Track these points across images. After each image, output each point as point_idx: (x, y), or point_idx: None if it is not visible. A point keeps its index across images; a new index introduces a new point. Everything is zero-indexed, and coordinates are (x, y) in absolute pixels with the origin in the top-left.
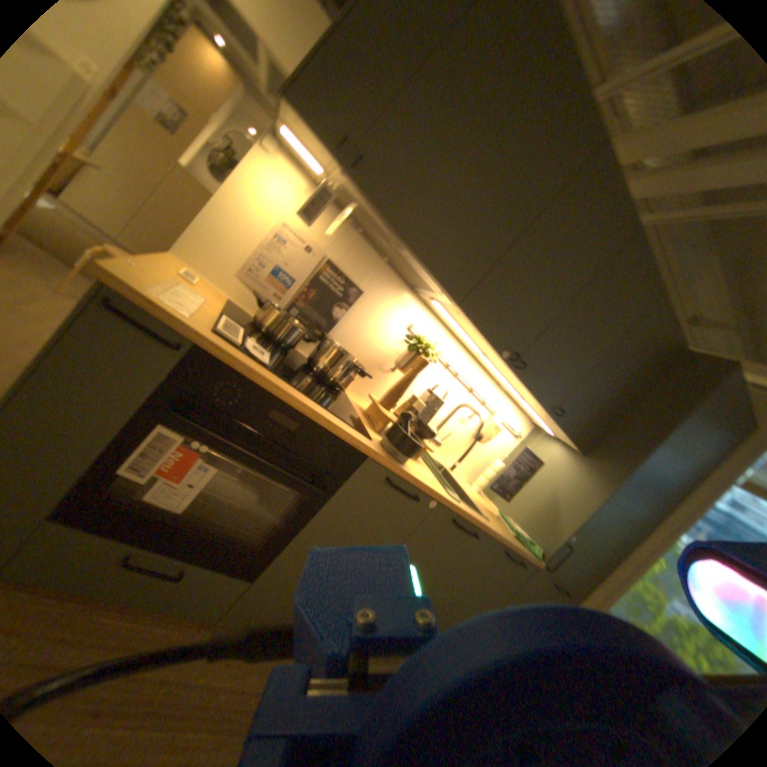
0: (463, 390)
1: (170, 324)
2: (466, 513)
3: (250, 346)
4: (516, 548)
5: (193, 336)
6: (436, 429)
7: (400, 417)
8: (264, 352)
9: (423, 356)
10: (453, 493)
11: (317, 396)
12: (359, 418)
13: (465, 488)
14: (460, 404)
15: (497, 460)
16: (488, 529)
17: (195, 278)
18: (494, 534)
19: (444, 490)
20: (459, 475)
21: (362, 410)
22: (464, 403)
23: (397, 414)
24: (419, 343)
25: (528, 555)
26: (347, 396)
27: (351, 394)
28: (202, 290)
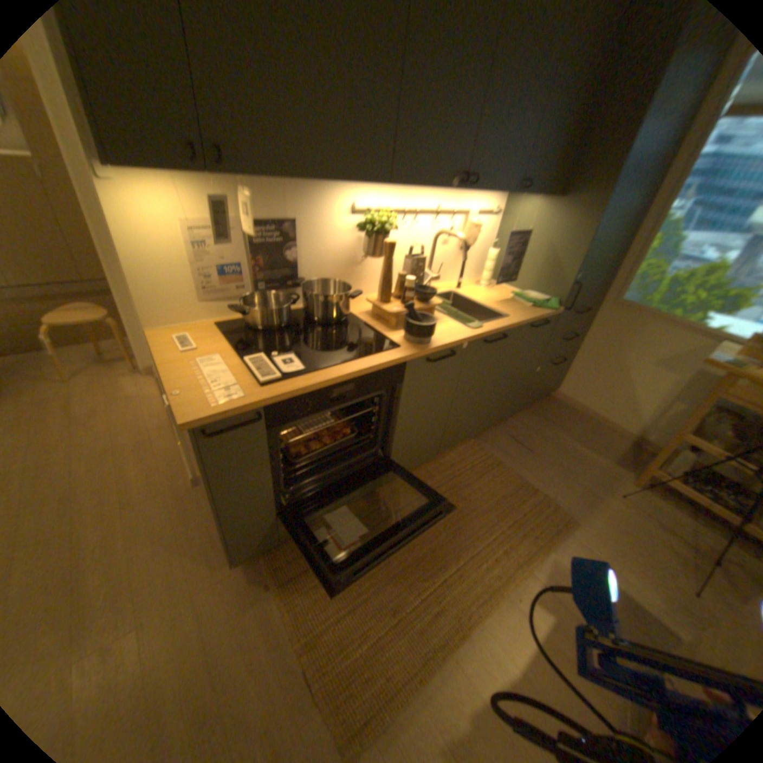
0: (431, 214)
1: (245, 409)
2: (492, 330)
3: (281, 361)
4: (539, 318)
5: (262, 403)
6: (430, 269)
7: (402, 294)
8: (291, 355)
9: (385, 229)
10: (475, 323)
11: (346, 350)
12: (378, 329)
13: (479, 298)
14: (438, 236)
15: (492, 252)
16: (513, 326)
17: (184, 332)
18: (518, 325)
19: (468, 329)
20: (467, 284)
21: (372, 314)
22: (441, 233)
23: (396, 288)
24: (376, 227)
25: (549, 315)
26: (353, 312)
27: (352, 304)
28: (203, 341)
